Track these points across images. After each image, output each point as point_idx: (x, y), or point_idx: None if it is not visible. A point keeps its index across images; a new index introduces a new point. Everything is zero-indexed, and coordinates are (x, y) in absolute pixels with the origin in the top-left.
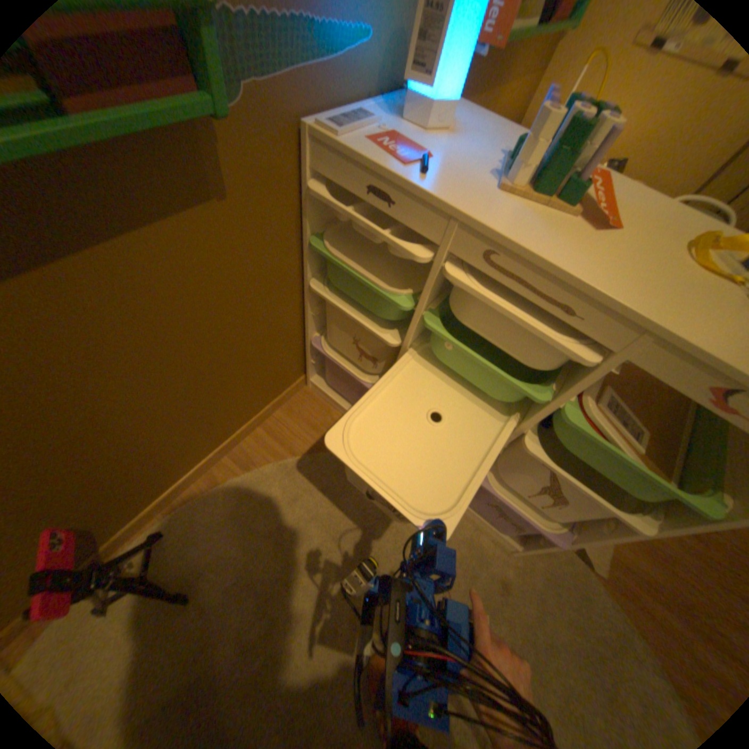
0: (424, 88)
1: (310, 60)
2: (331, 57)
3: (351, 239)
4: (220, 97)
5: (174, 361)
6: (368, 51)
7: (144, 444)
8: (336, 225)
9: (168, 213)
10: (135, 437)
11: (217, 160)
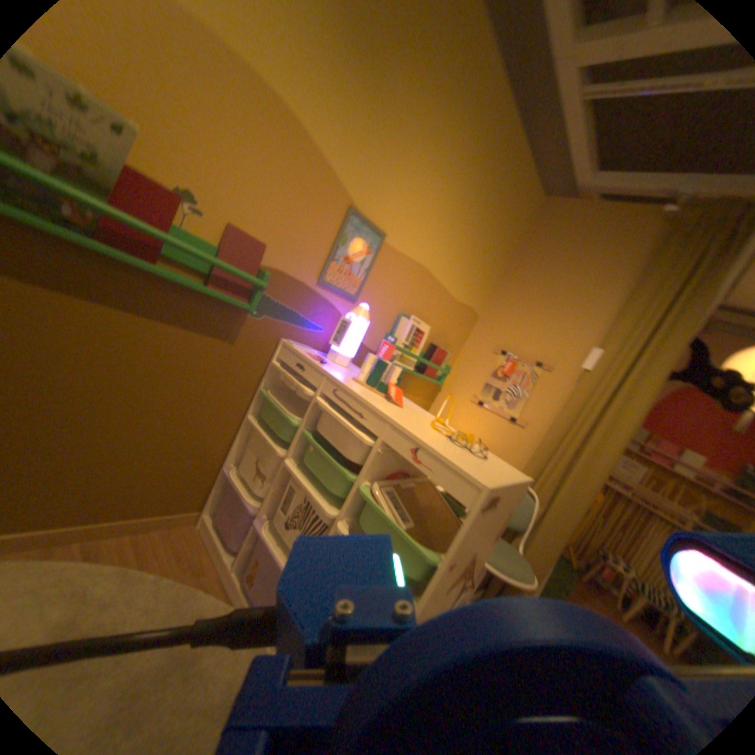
0: (336, 352)
1: (293, 327)
2: (302, 331)
3: (283, 400)
4: (253, 311)
5: (143, 408)
6: (319, 337)
7: (64, 458)
8: (278, 393)
9: (207, 338)
10: (70, 444)
11: (239, 334)
